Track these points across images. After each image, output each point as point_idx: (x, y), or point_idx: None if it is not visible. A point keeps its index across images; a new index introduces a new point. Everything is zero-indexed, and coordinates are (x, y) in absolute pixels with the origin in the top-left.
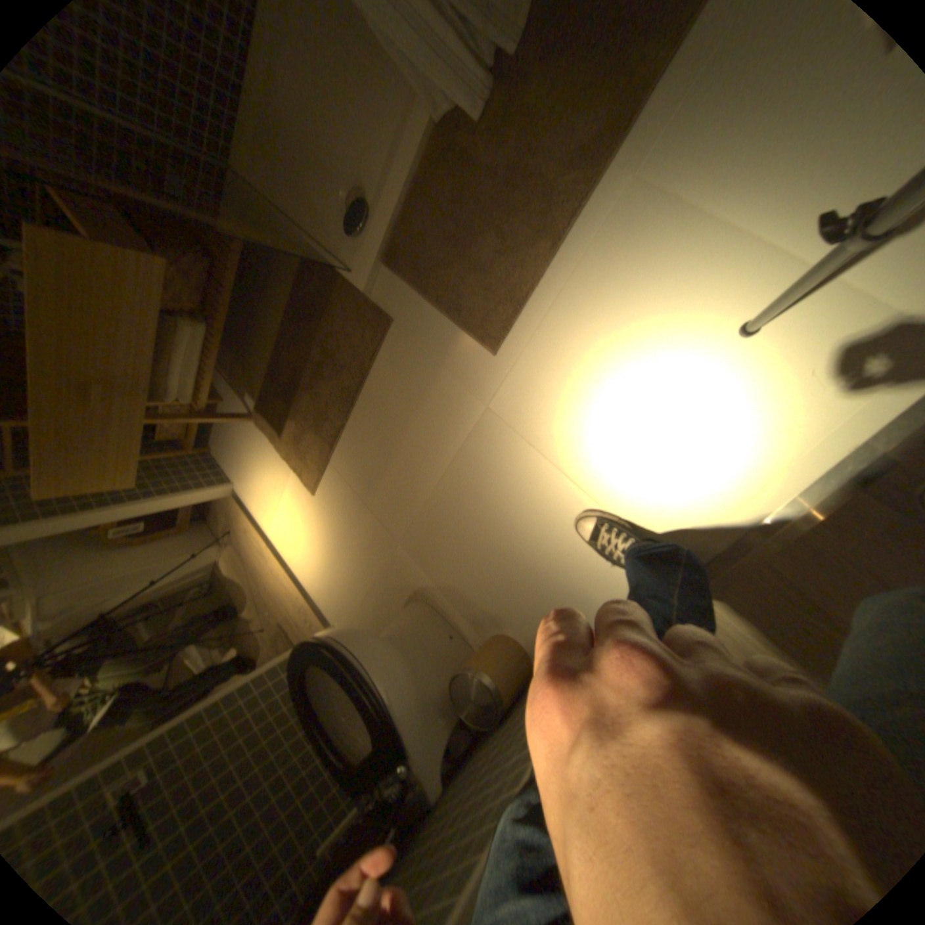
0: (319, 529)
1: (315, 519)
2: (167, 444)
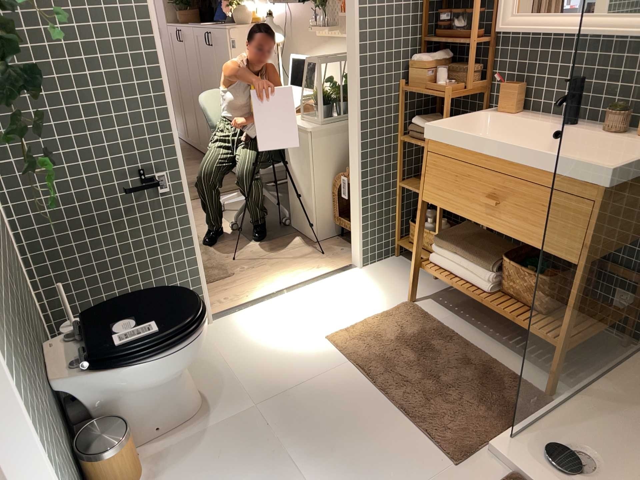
0: (294, 335)
1: (305, 333)
2: (407, 229)
